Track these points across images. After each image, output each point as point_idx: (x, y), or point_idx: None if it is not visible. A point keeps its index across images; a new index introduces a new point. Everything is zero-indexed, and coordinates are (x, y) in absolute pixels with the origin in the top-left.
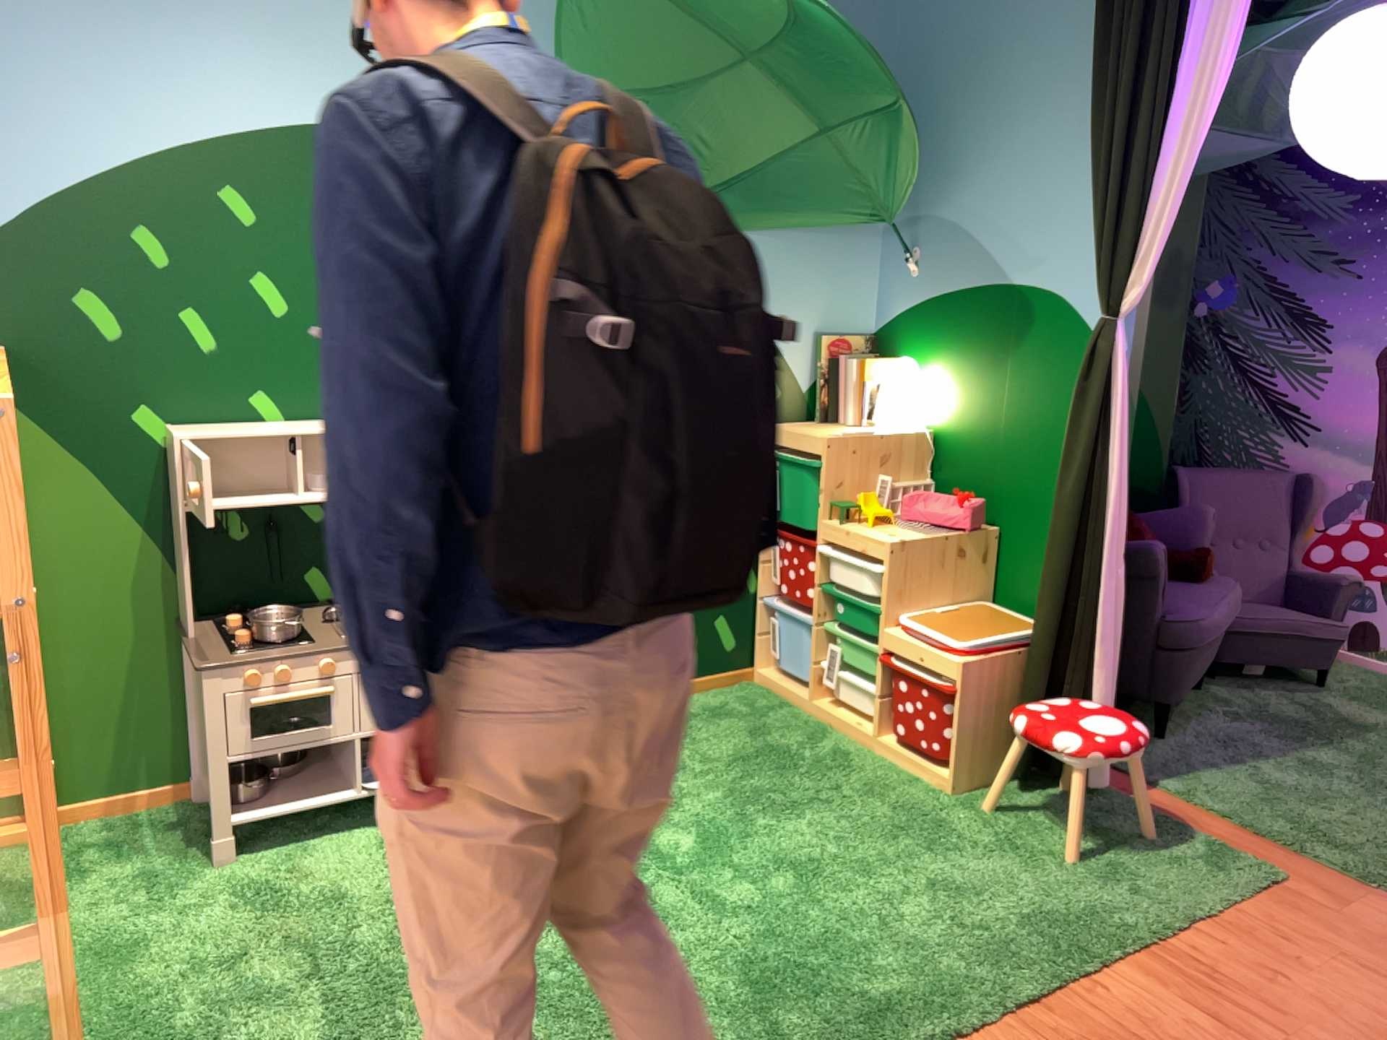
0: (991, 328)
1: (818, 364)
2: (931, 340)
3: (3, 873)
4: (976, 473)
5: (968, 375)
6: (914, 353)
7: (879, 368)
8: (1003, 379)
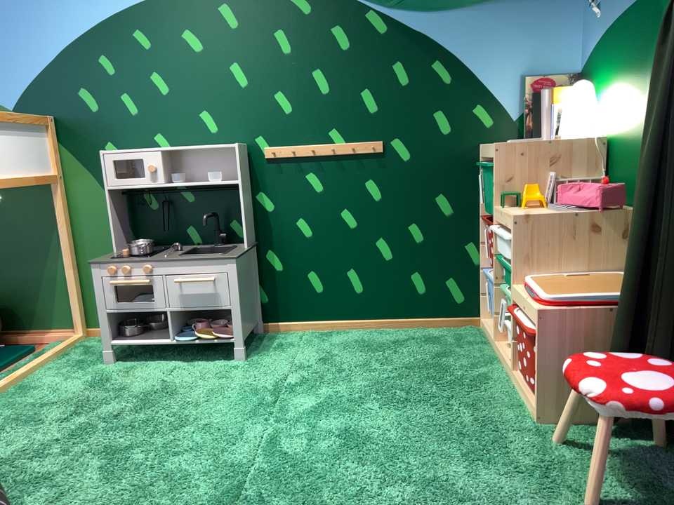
0: (642, 30)
1: (525, 96)
2: (609, 59)
3: (40, 352)
4: (634, 163)
5: (629, 79)
6: (600, 75)
7: (571, 91)
8: (650, 73)
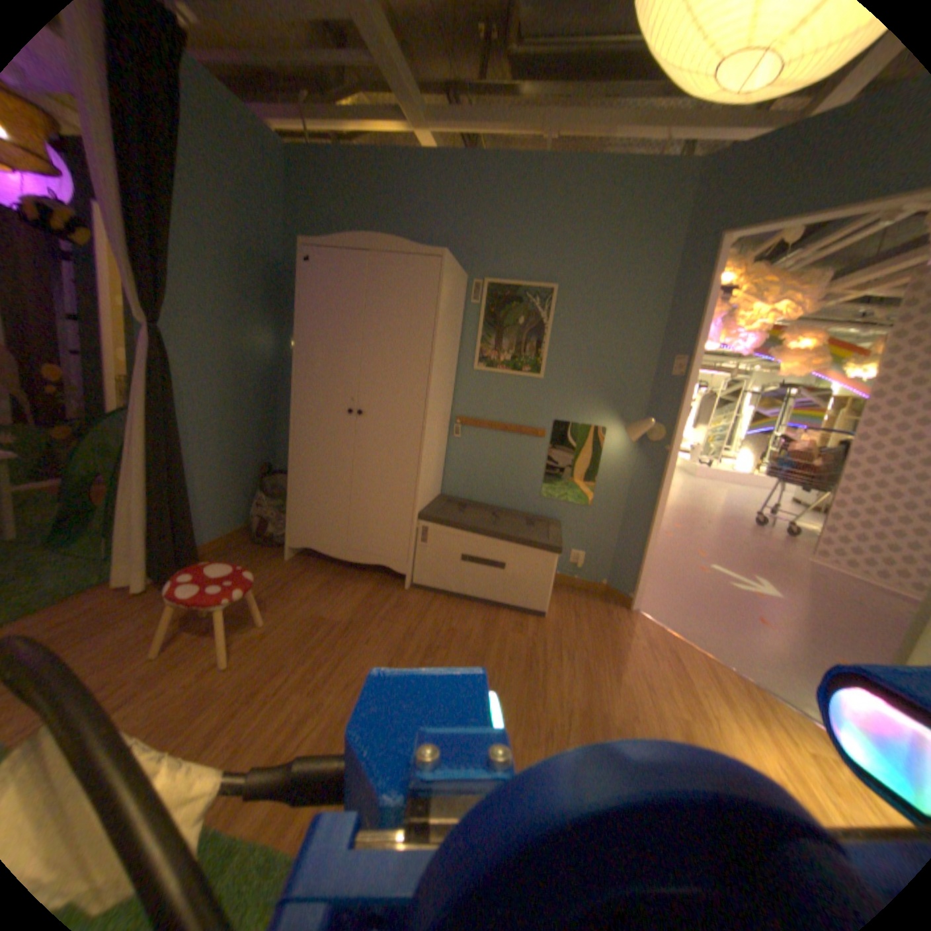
0: None
1: None
2: None
3: None
4: None
5: None
6: None
7: None
8: None
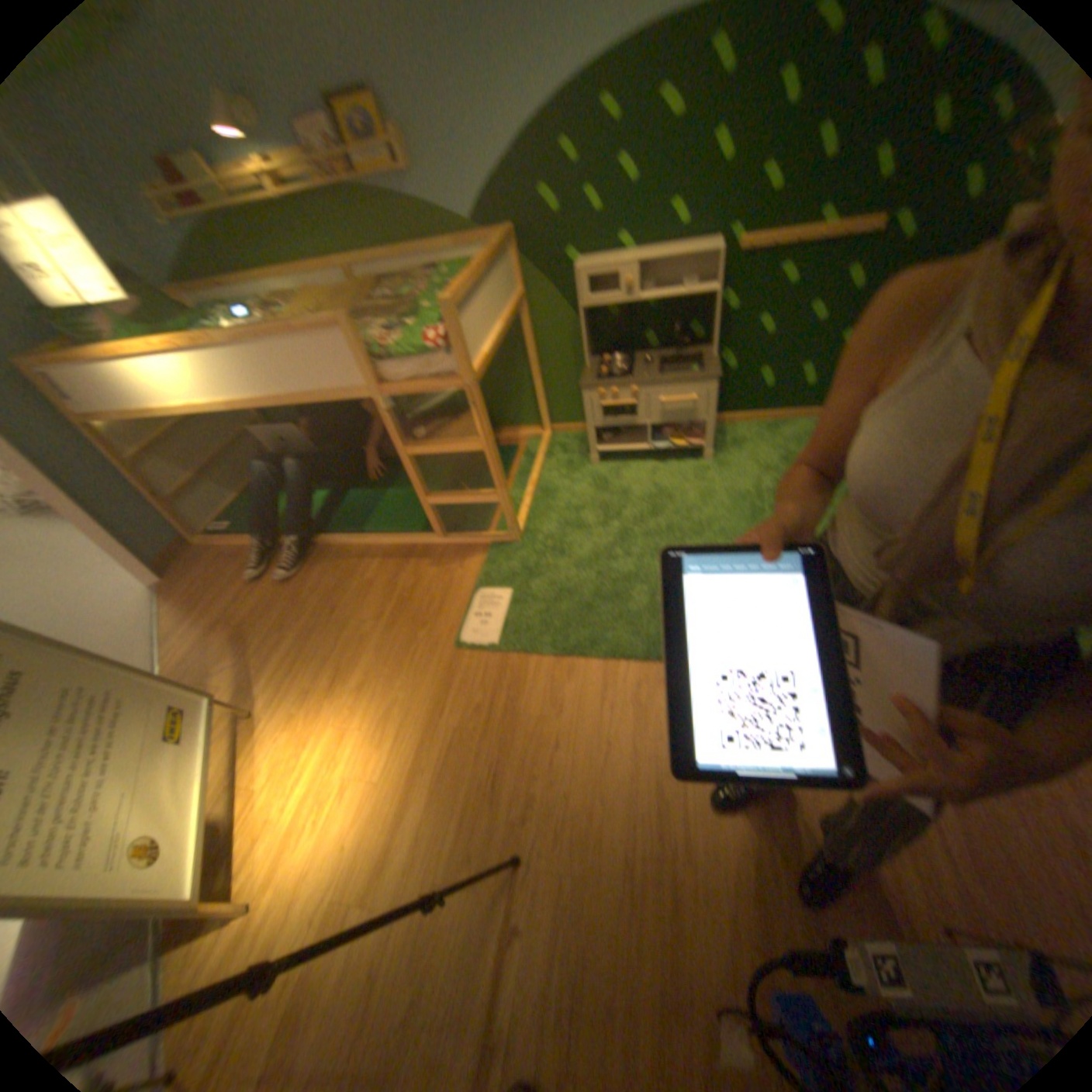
0: None
1: None
2: None
3: (523, 451)
4: None
5: None
6: None
7: None
8: None
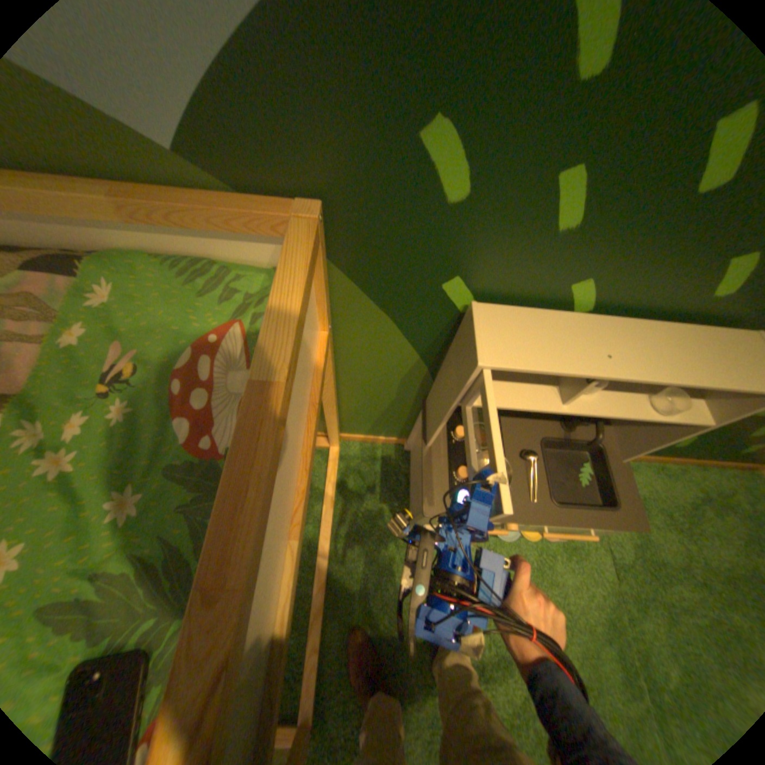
0: None
1: None
2: None
3: None
4: None
5: None
6: None
7: None
8: None
